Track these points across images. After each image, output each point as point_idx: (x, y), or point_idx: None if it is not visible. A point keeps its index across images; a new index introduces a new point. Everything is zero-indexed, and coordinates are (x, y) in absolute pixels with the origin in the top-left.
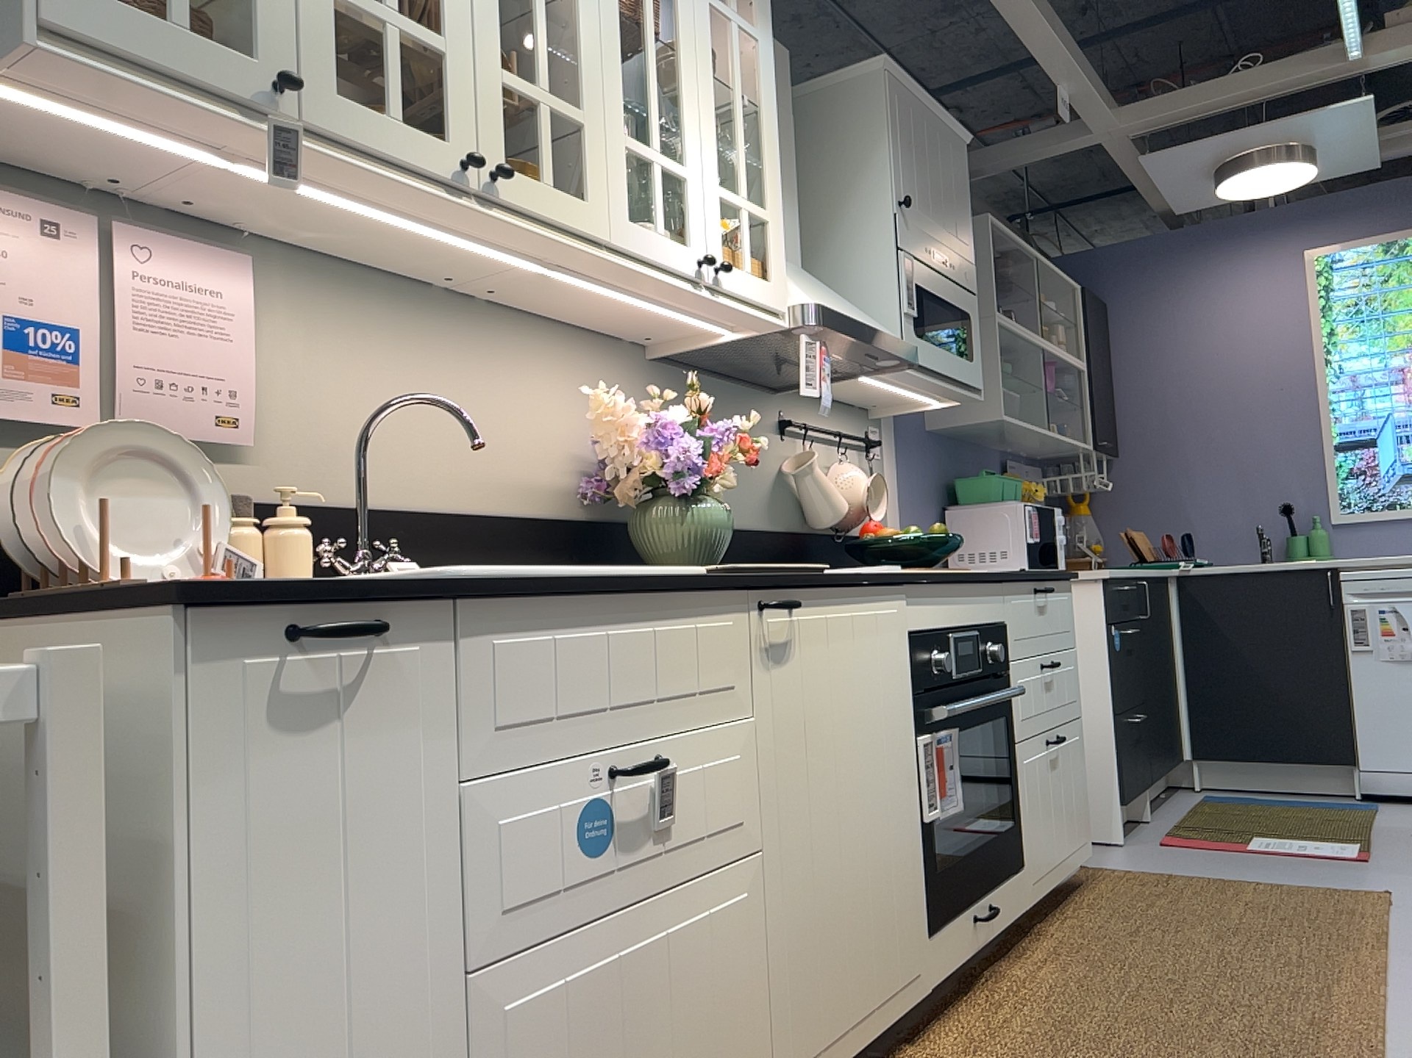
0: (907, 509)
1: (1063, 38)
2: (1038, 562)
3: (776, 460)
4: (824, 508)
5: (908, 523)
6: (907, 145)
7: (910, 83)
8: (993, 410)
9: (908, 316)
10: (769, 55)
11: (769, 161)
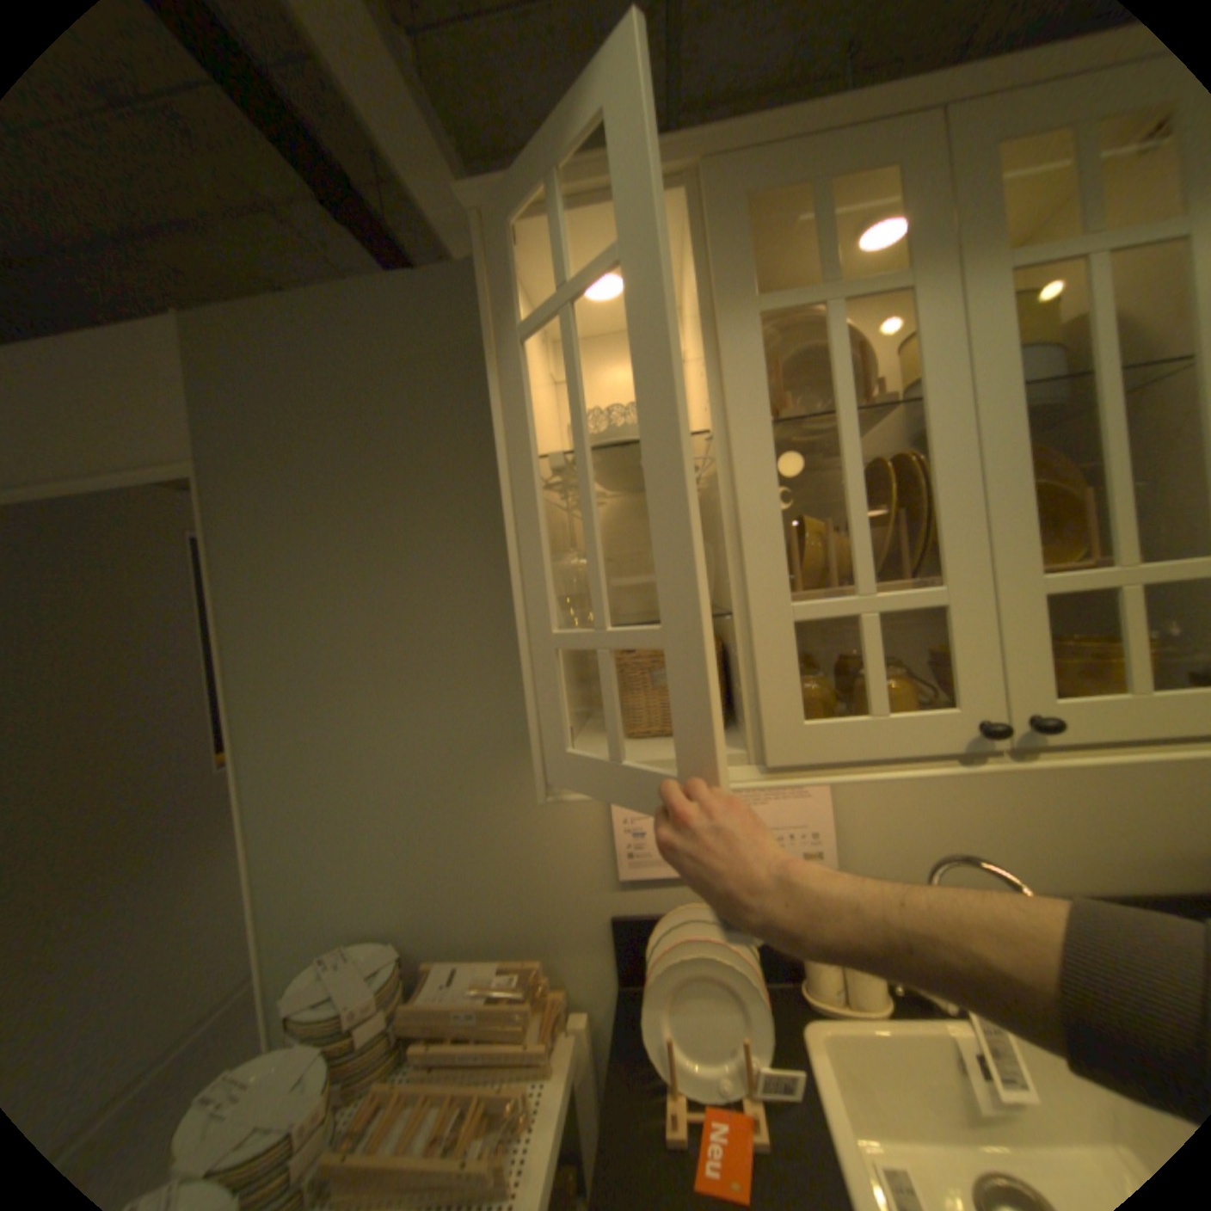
0: None
1: None
2: None
3: None
4: None
5: None
6: None
7: None
8: None
9: None
10: None
11: None
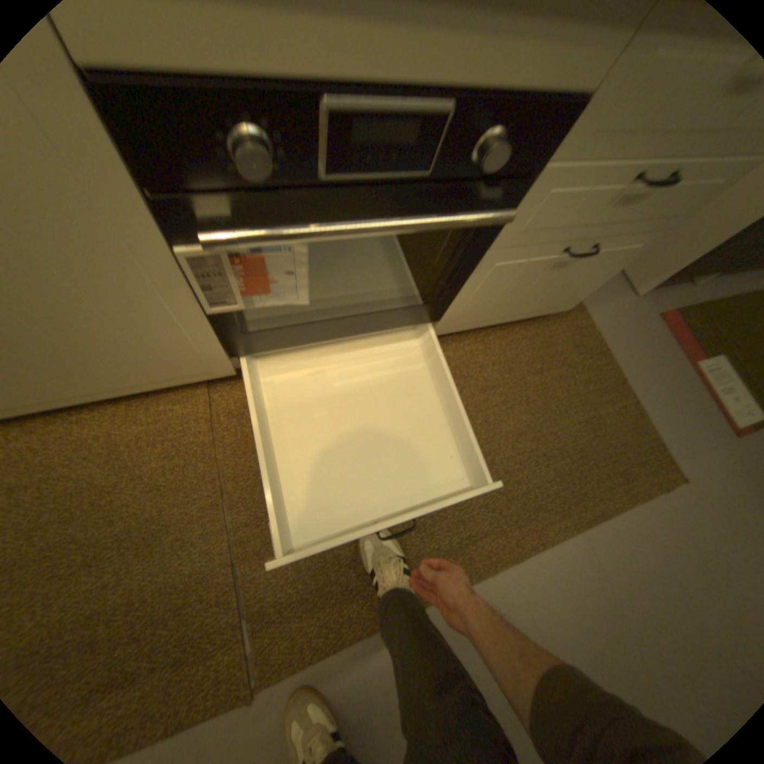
0: None
1: None
2: None
3: None
4: None
5: None
6: None
7: None
8: None
9: None
10: None
11: None
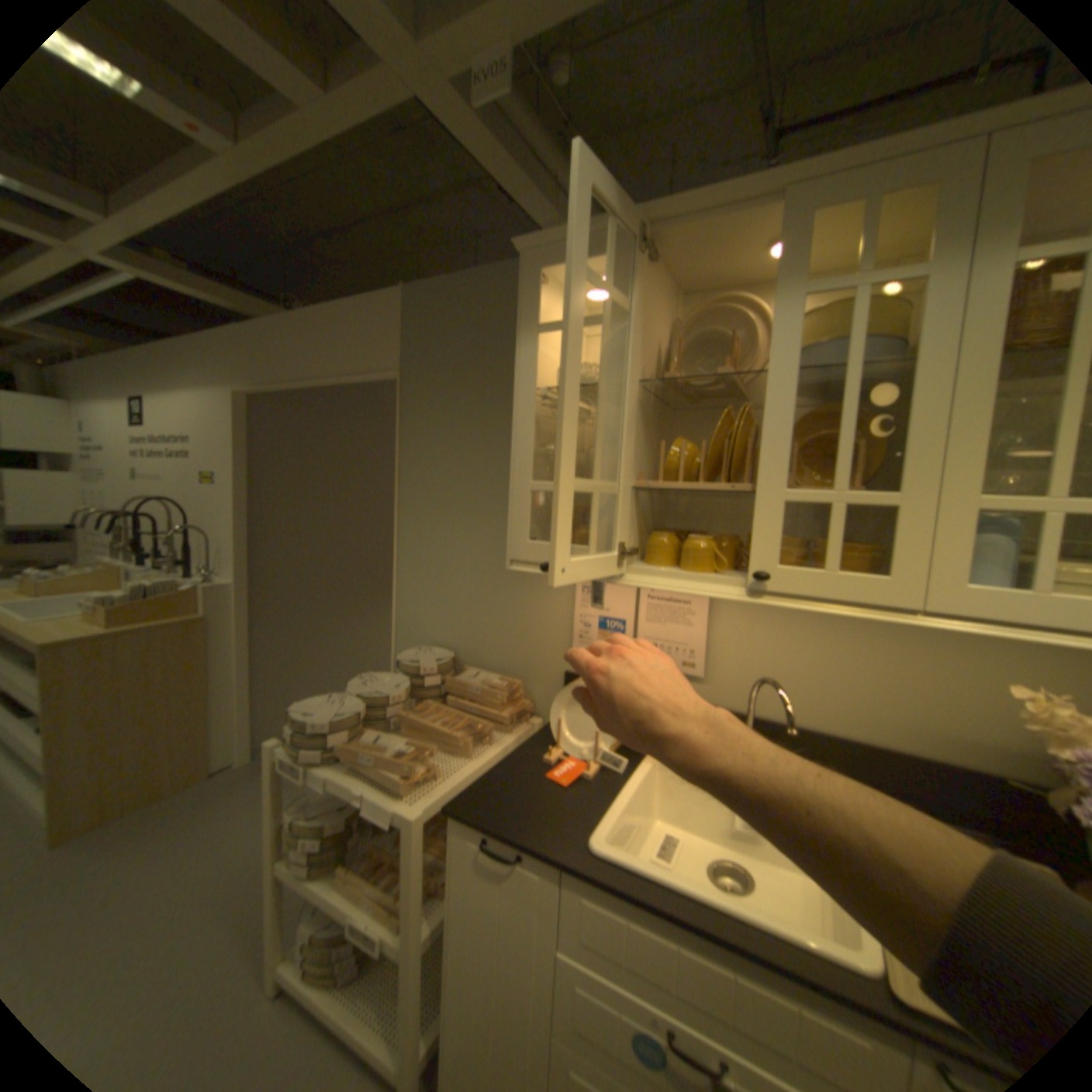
0: None
1: None
2: None
3: None
4: None
5: None
6: None
7: None
8: None
9: None
10: None
11: None
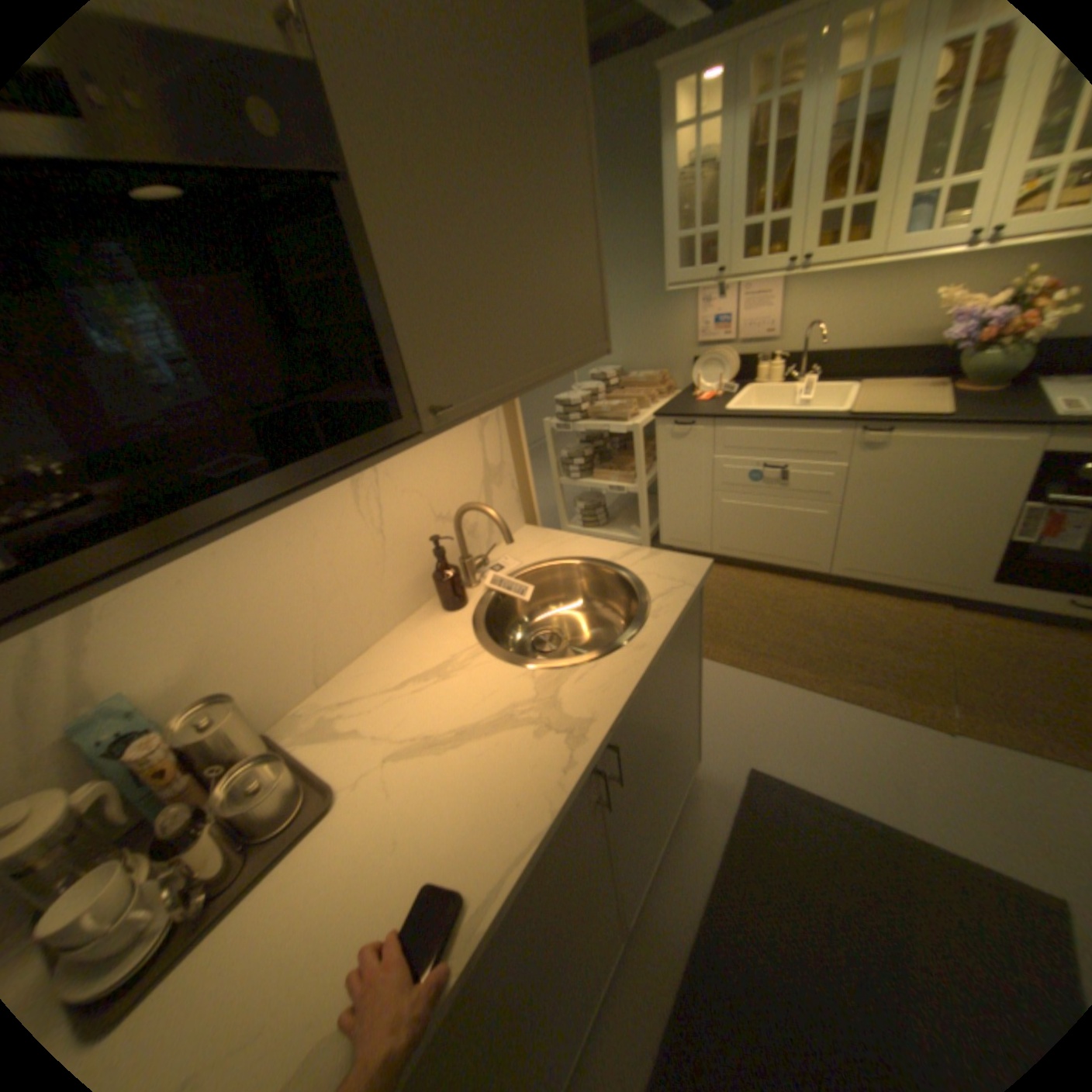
0: None
1: None
2: None
3: None
4: None
5: None
6: None
7: None
8: None
9: None
10: None
11: None
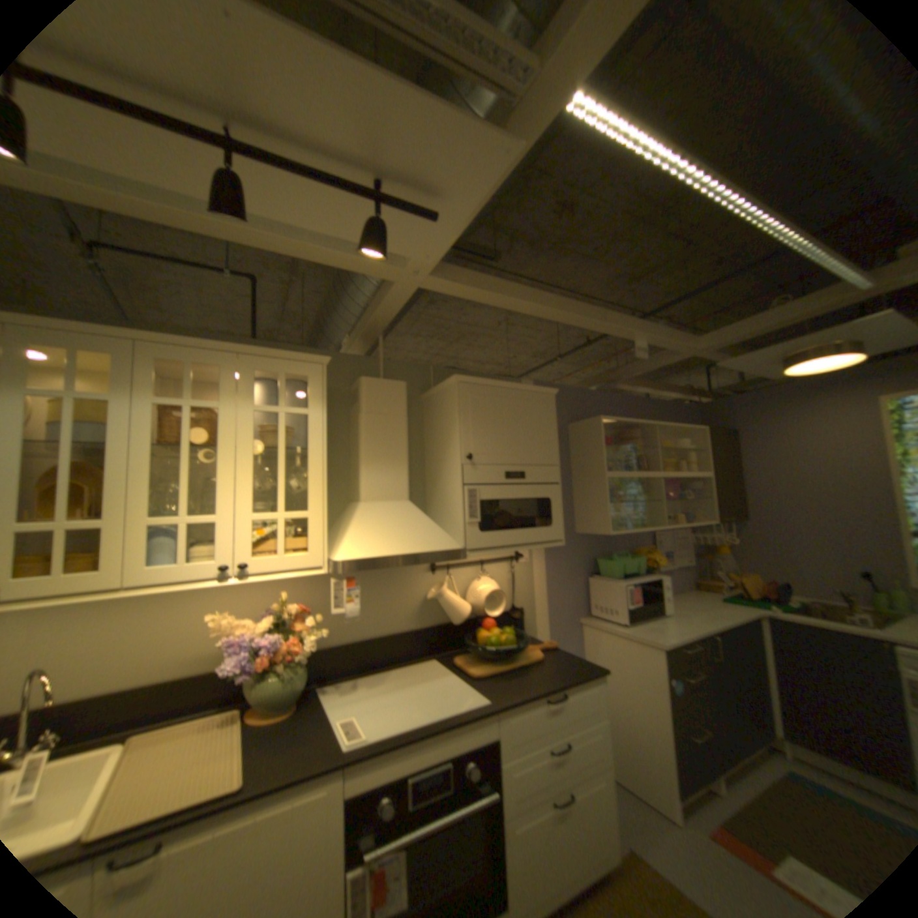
0: (551, 585)
1: (620, 320)
2: (641, 619)
3: (424, 589)
4: (452, 616)
5: (552, 593)
6: (479, 419)
7: (483, 382)
8: (612, 525)
9: (470, 524)
10: (320, 419)
11: (313, 482)
